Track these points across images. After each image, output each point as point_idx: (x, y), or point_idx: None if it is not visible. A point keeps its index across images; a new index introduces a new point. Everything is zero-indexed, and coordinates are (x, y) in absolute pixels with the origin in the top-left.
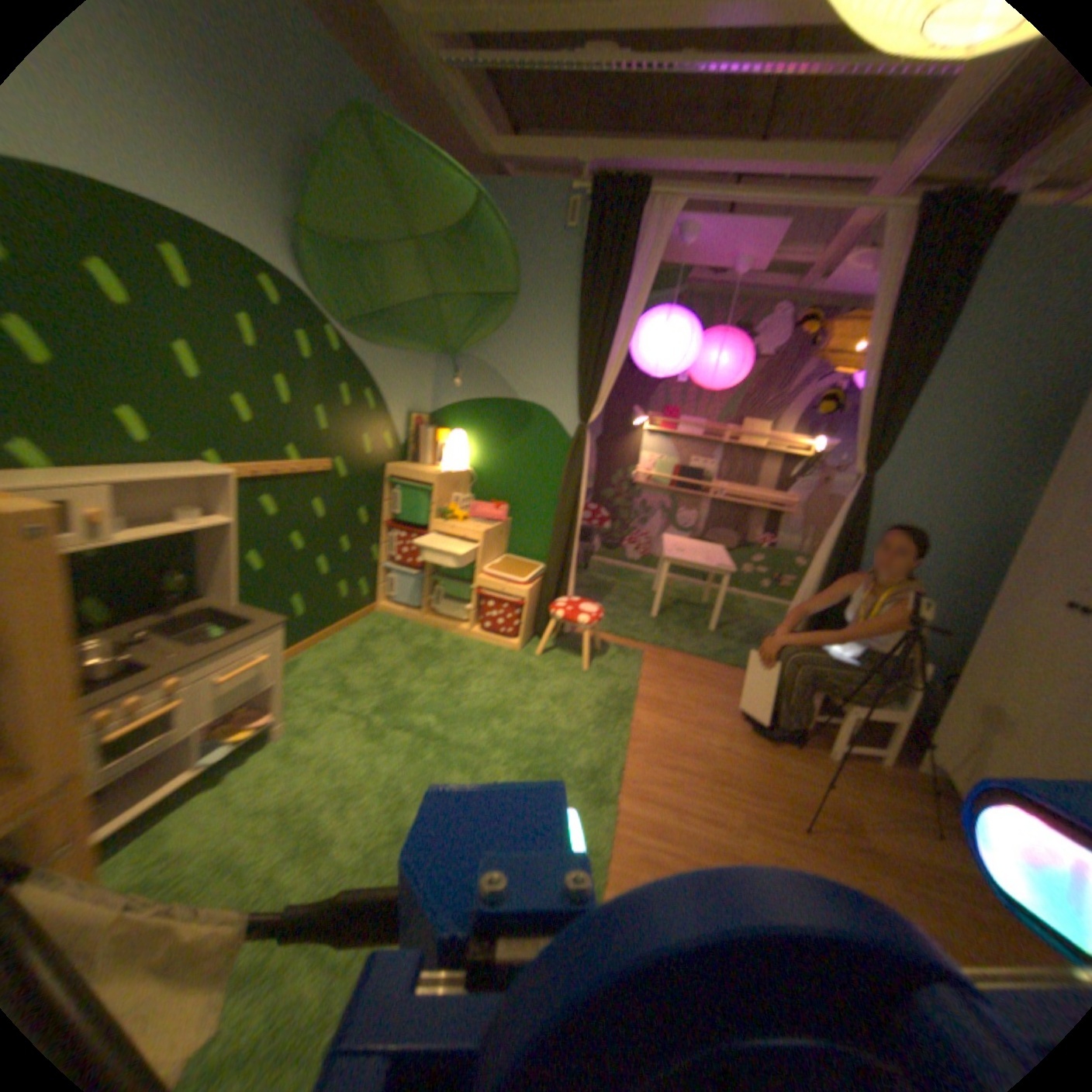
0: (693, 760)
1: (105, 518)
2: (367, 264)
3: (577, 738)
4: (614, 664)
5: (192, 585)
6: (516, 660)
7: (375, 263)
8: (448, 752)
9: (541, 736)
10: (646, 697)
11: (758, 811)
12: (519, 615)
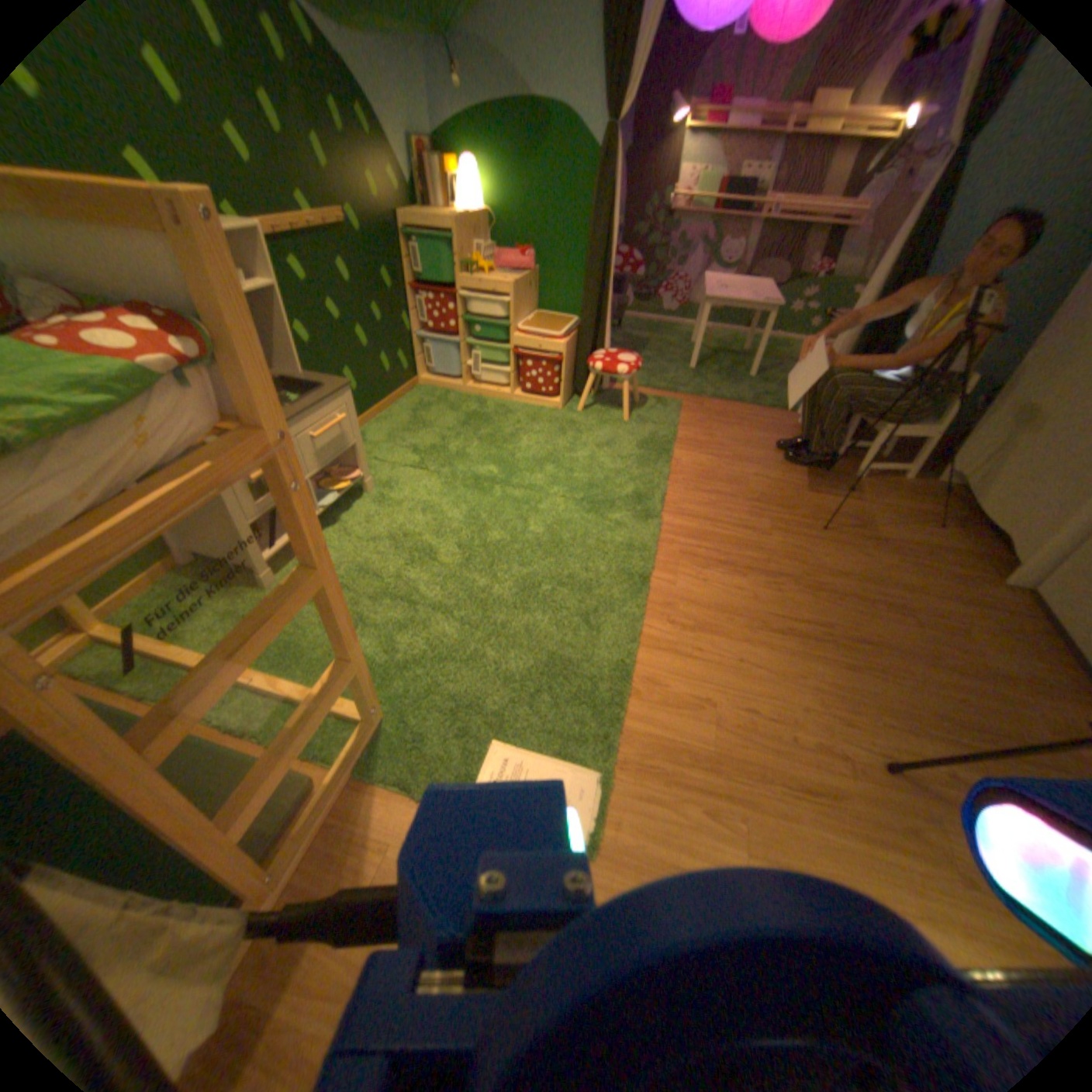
0: (726, 485)
1: None
2: None
3: (621, 475)
4: (651, 415)
5: None
6: (558, 418)
7: None
8: (510, 491)
9: (589, 476)
10: (683, 440)
11: (781, 518)
12: (556, 373)
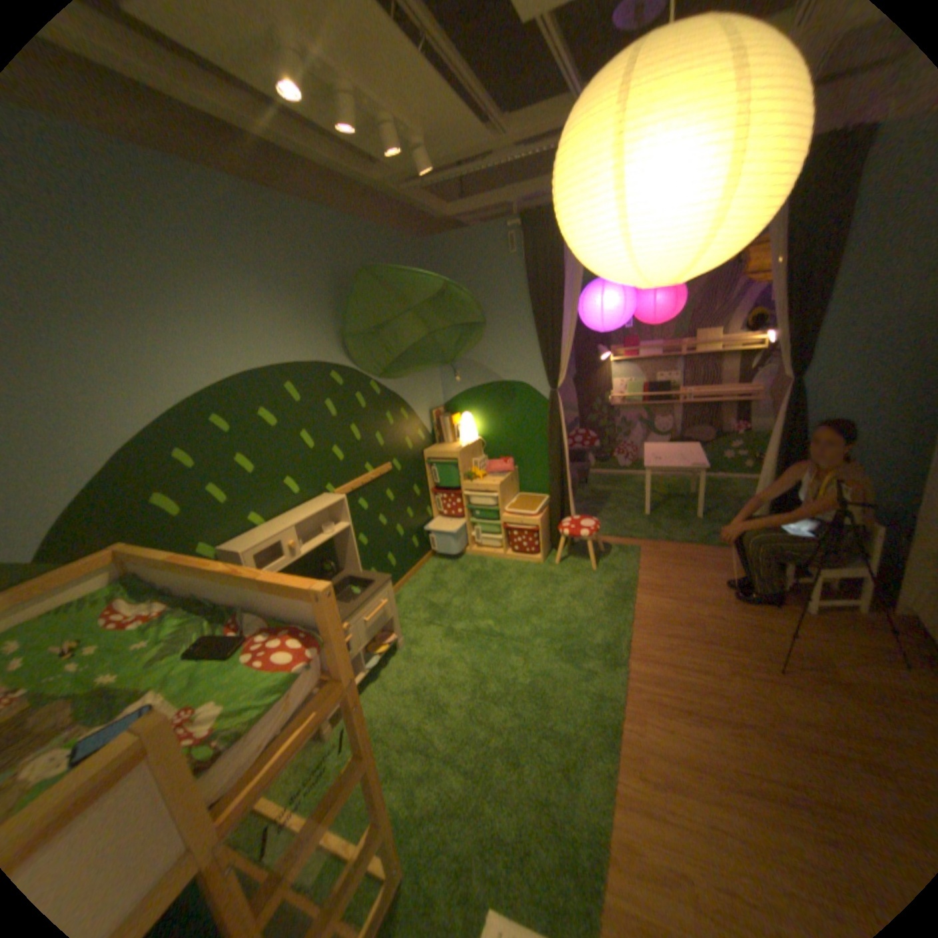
0: (689, 629)
1: (295, 545)
2: (386, 336)
3: (596, 624)
4: (619, 562)
5: (336, 565)
6: (544, 572)
7: (390, 334)
8: (507, 645)
9: (569, 626)
10: (647, 585)
11: (744, 662)
12: (539, 539)
